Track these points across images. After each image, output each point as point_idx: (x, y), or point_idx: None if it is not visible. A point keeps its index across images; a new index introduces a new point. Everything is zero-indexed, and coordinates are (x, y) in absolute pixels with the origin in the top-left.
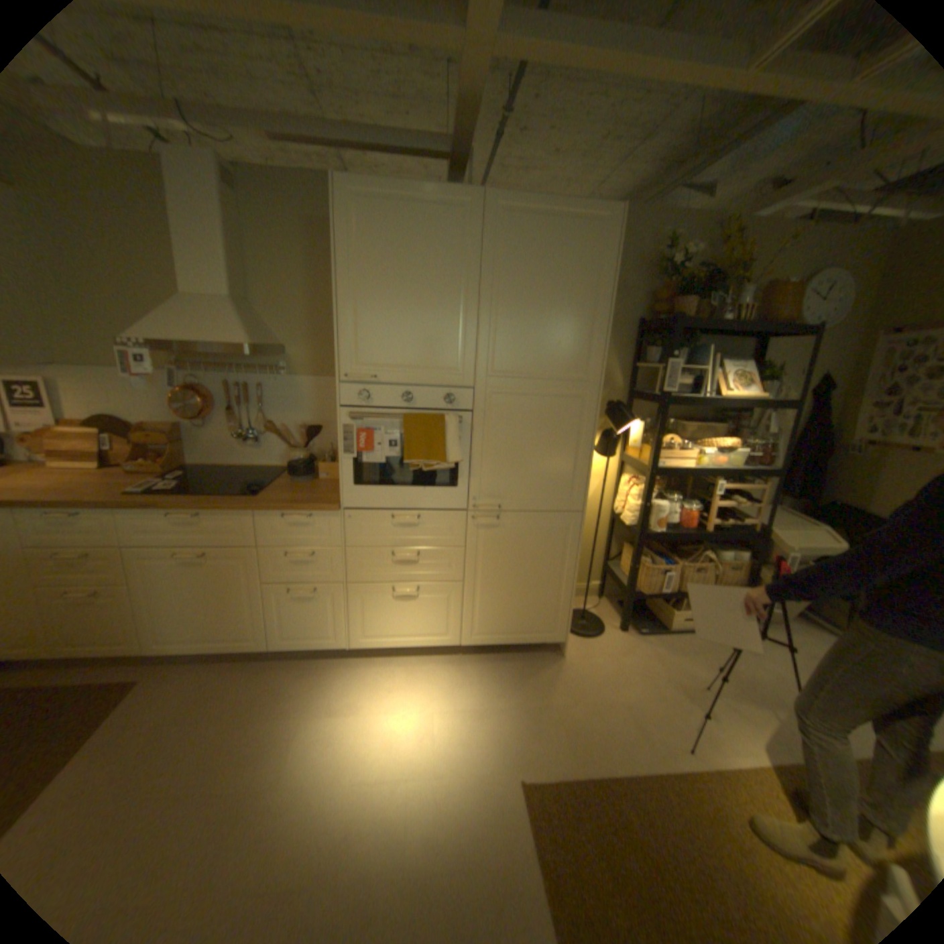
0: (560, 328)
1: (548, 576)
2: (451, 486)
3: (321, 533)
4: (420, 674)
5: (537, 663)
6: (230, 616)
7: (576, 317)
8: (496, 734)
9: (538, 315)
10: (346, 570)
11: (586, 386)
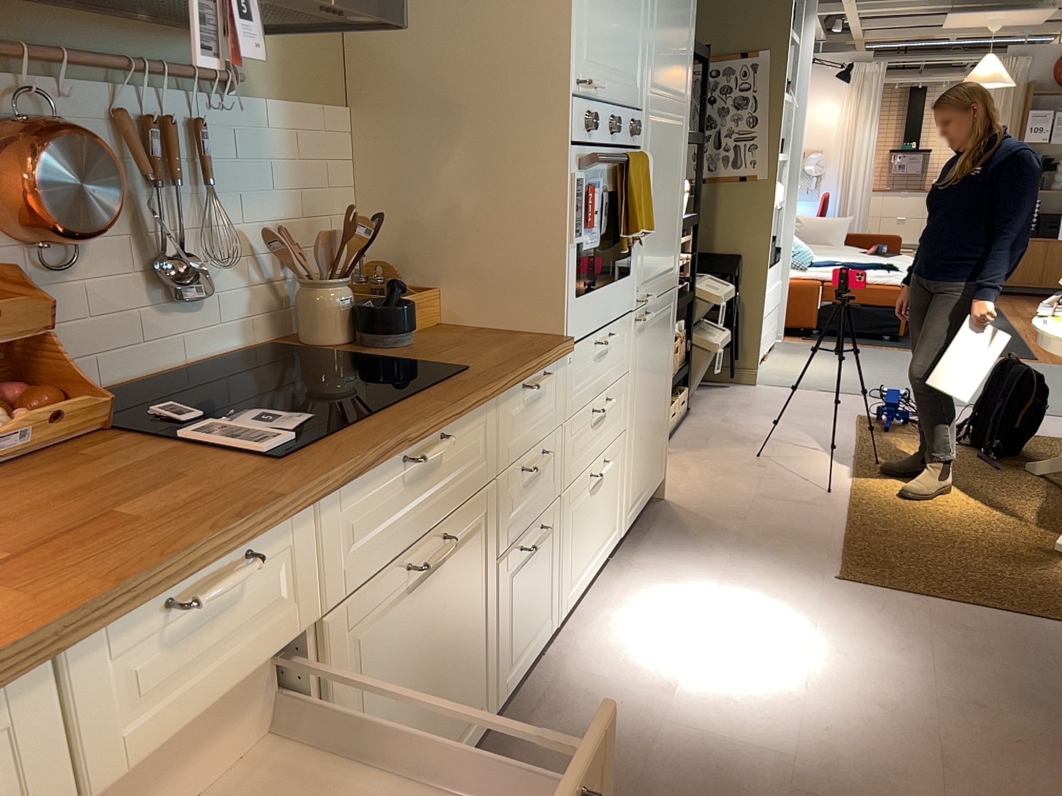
0: (681, 28)
1: (663, 386)
2: (628, 274)
3: (550, 405)
4: (626, 597)
5: (661, 516)
6: (464, 668)
7: (686, 15)
8: (762, 574)
9: (674, 6)
10: (564, 466)
11: (686, 111)
